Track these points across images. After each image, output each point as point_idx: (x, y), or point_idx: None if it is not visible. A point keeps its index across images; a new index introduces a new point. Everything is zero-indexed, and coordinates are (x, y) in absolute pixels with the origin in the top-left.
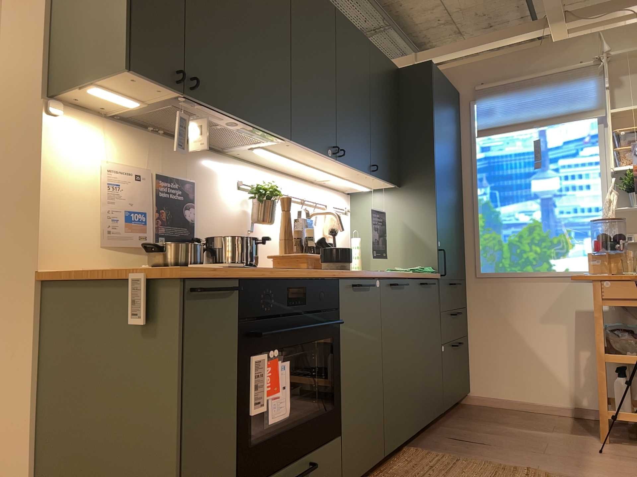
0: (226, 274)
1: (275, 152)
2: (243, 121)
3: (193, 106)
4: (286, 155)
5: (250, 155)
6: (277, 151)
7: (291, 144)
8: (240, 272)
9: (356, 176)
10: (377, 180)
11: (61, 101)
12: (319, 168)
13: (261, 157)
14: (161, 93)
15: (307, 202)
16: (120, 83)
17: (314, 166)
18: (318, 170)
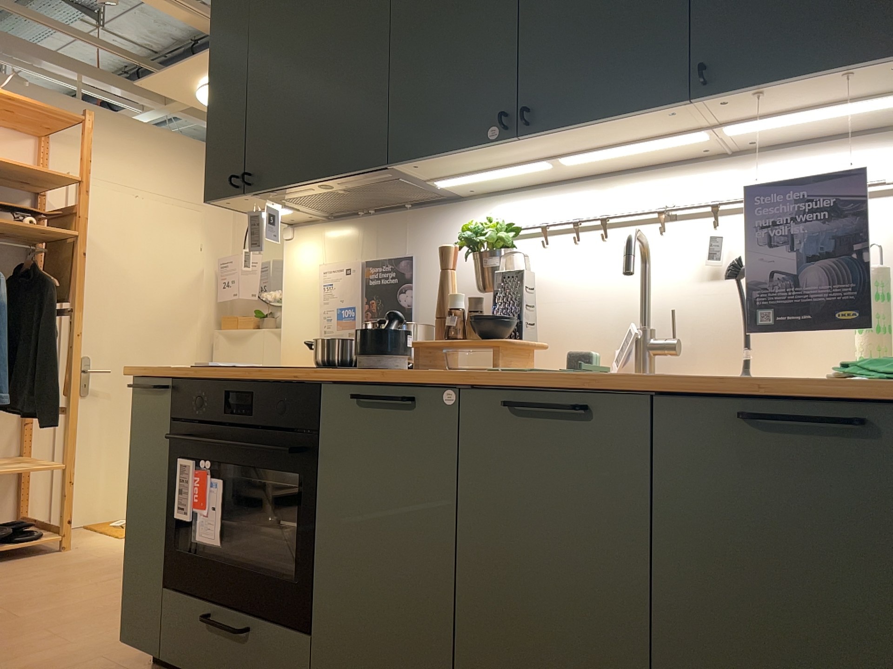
0: (157, 373)
1: (458, 175)
2: (318, 182)
3: (277, 195)
4: (483, 170)
5: (493, 184)
6: (460, 172)
7: (418, 164)
8: (166, 371)
9: (701, 116)
10: (796, 87)
11: (296, 224)
12: (587, 151)
13: (501, 179)
14: (253, 199)
15: (690, 212)
16: (240, 207)
17: (569, 154)
18: (597, 153)
